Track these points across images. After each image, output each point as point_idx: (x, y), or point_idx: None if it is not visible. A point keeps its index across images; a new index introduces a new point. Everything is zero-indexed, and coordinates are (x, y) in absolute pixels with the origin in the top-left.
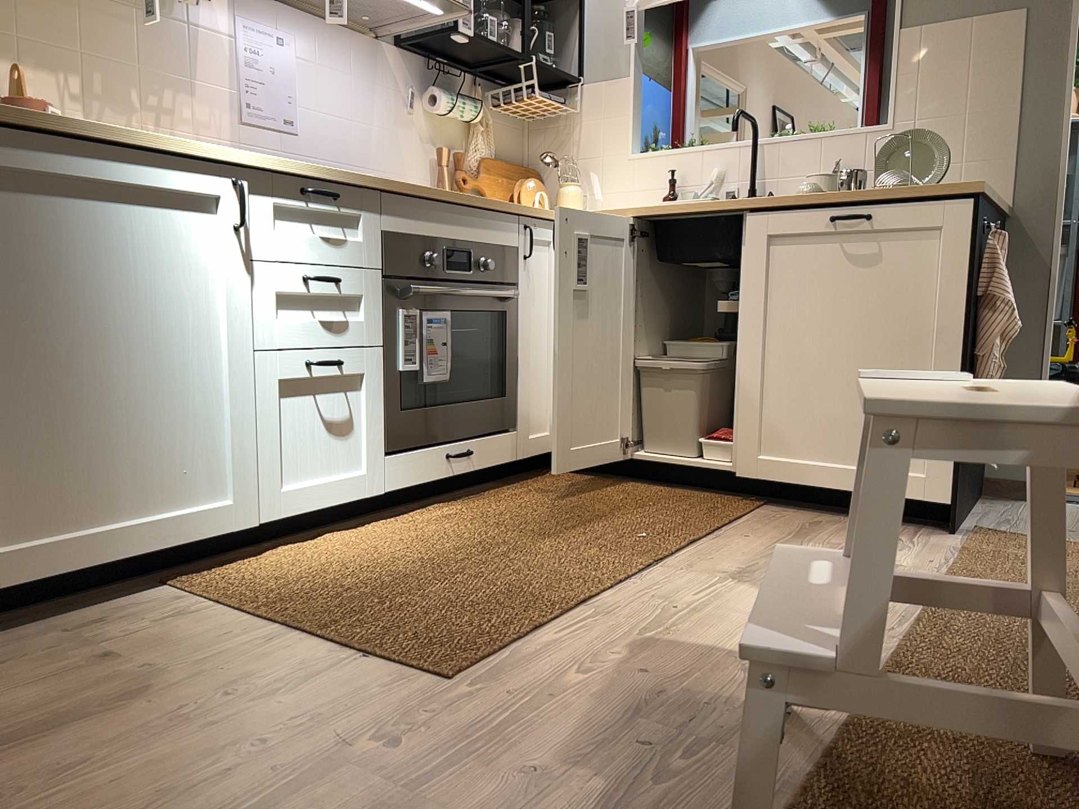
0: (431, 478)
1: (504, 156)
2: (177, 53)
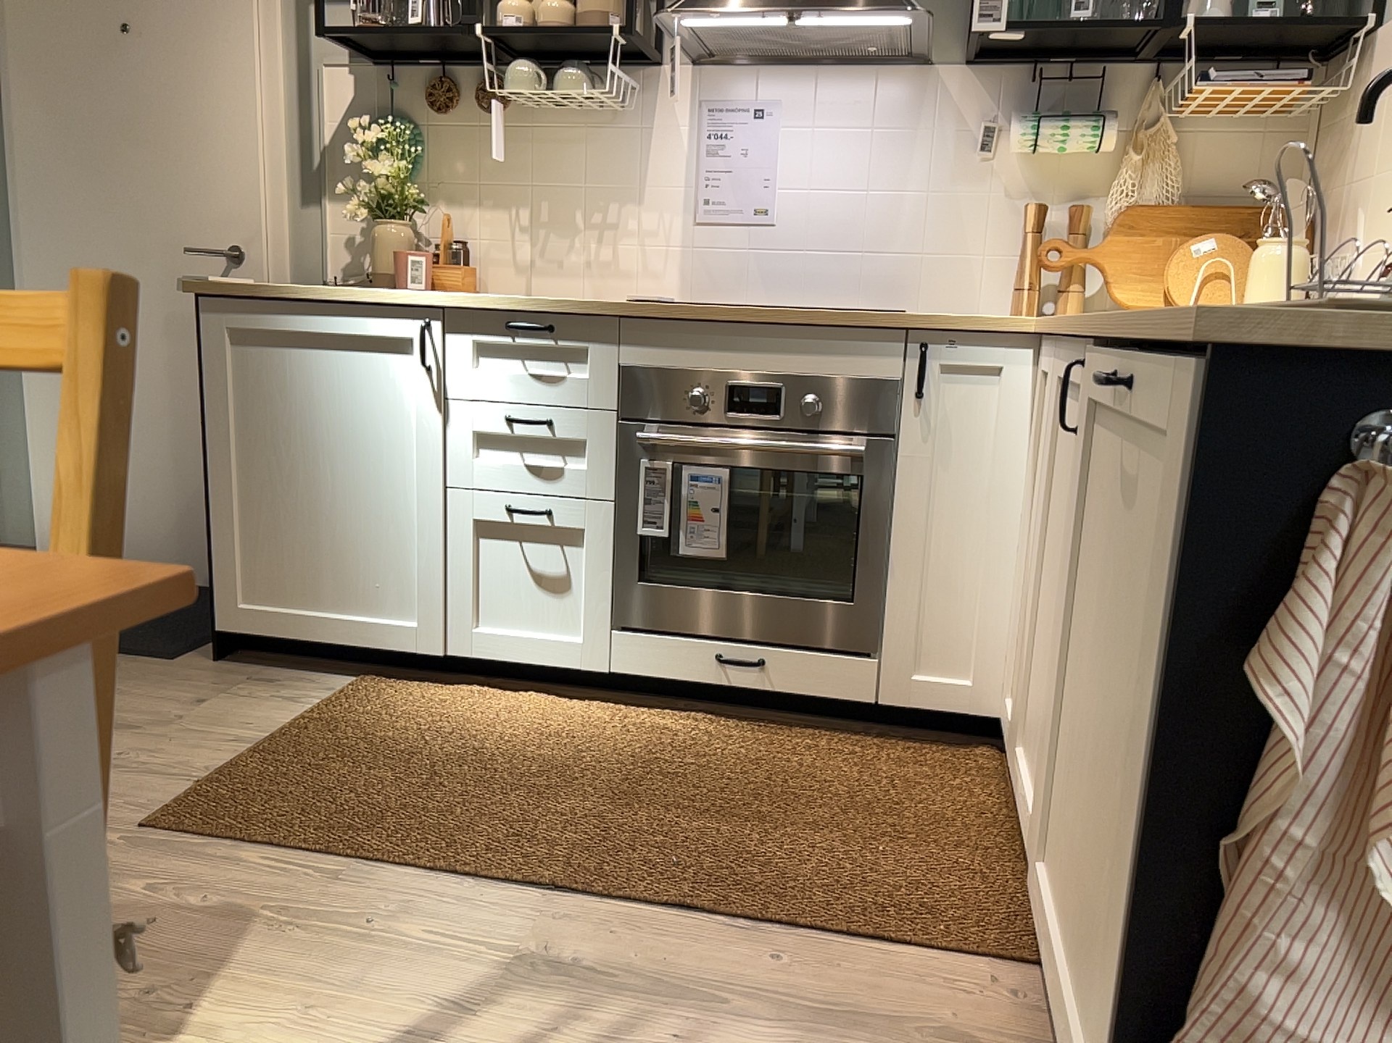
0: (689, 679)
1: (1227, 193)
2: (621, 159)
